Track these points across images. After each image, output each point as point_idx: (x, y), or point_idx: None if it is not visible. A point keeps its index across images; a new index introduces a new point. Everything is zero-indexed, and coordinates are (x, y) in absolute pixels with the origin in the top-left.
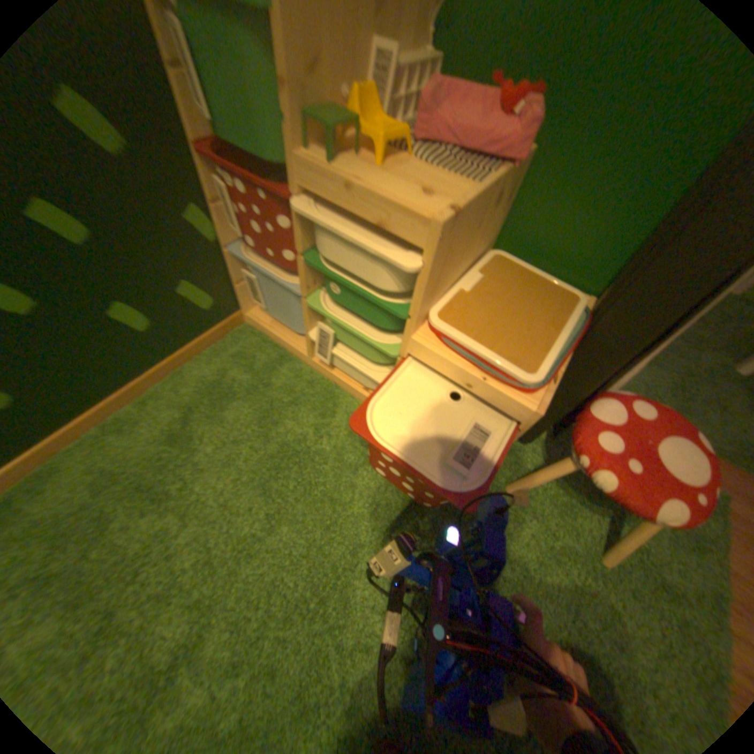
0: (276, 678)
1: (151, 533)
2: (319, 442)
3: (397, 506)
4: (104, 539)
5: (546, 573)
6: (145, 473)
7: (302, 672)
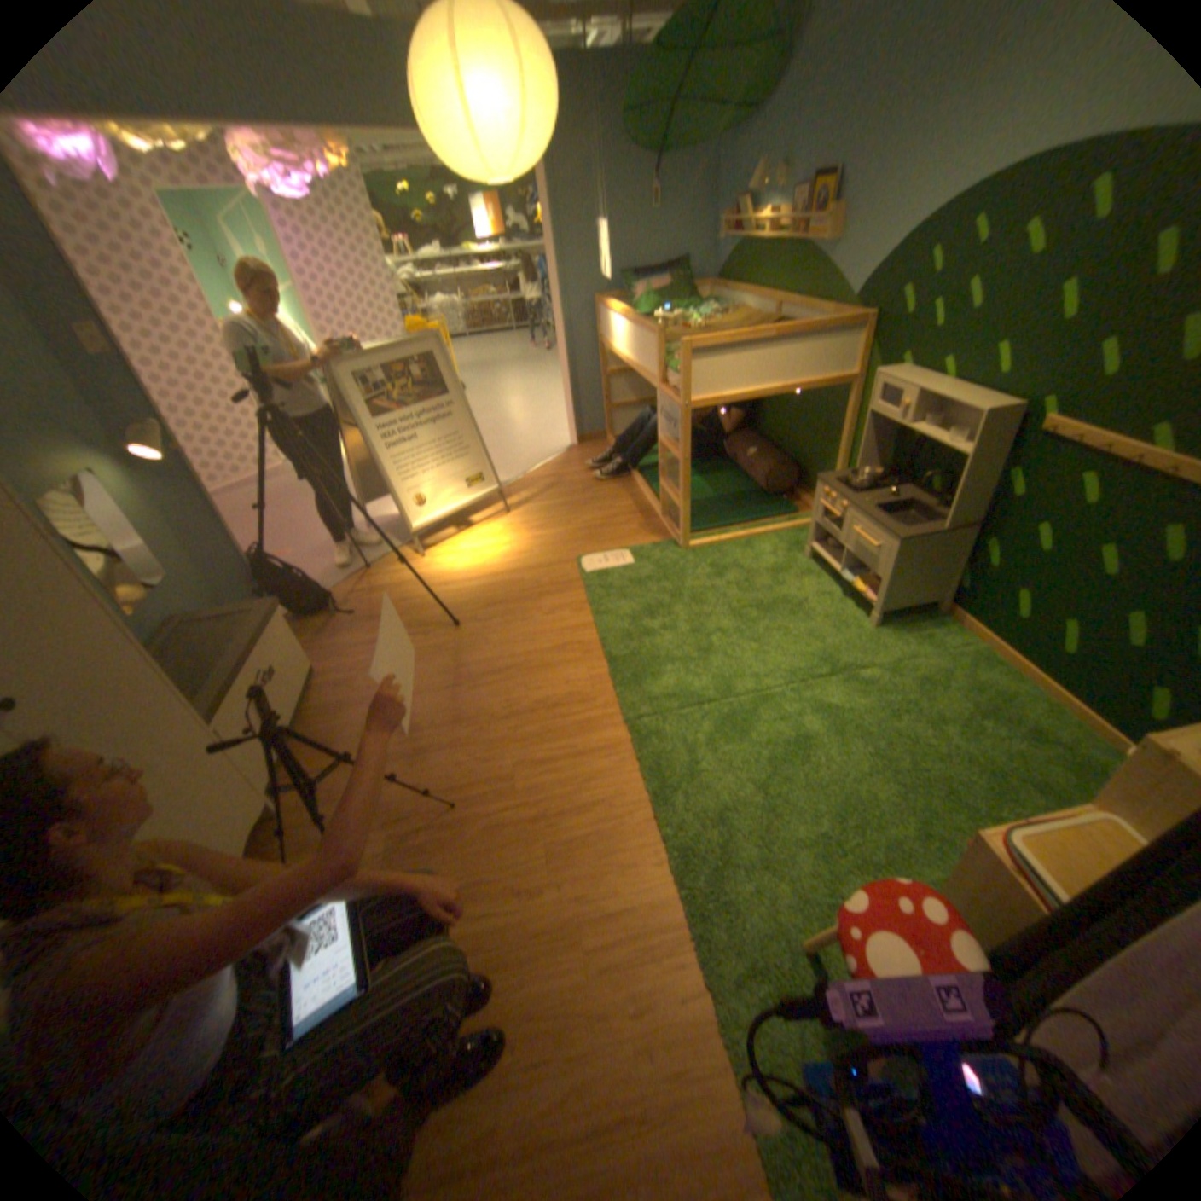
0: (851, 727)
1: (956, 707)
2: (1008, 814)
3: (924, 831)
4: (959, 691)
5: (823, 891)
6: (1004, 714)
7: (847, 736)
